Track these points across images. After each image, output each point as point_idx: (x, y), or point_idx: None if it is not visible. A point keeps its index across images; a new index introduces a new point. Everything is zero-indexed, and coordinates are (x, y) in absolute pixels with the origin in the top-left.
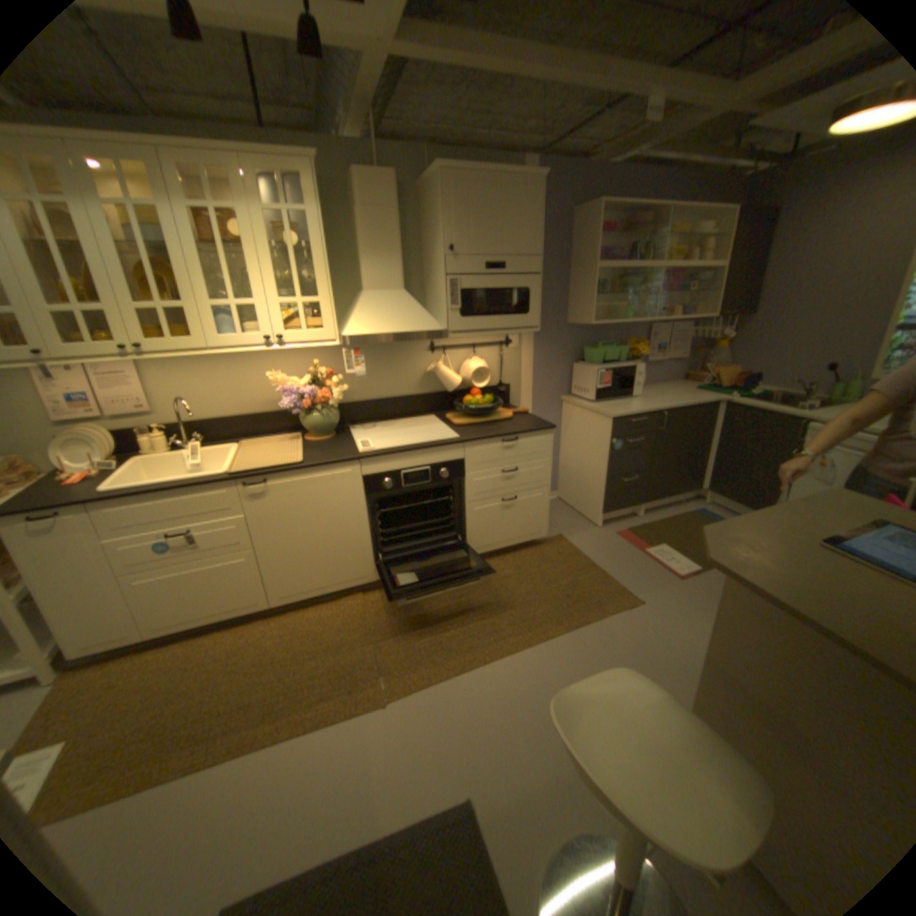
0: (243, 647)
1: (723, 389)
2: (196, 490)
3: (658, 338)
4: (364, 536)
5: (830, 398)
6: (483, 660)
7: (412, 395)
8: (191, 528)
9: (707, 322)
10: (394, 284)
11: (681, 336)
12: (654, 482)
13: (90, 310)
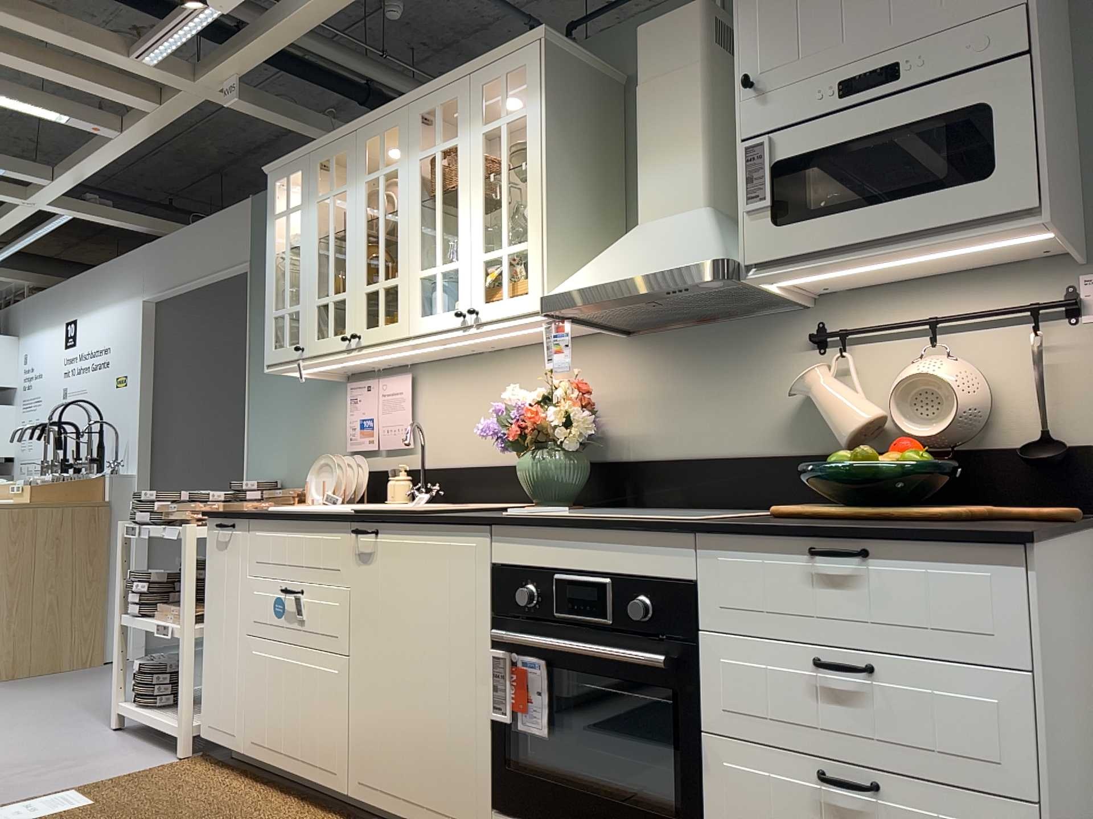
0: None
1: None
2: (316, 528)
3: None
4: (480, 714)
5: None
6: None
7: (766, 453)
8: (303, 588)
9: None
10: (685, 199)
11: None
12: None
13: (336, 299)
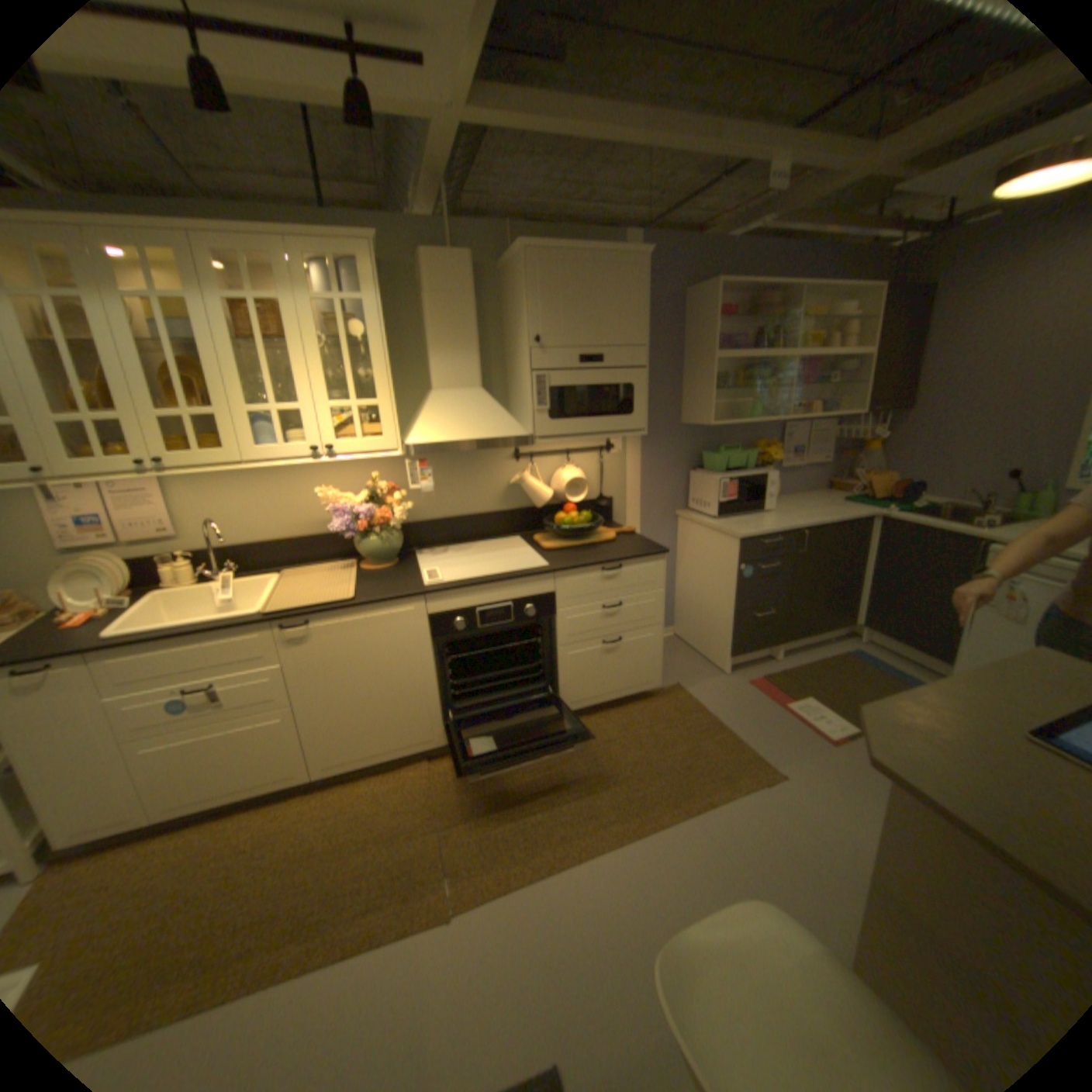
0: (273, 835)
1: (878, 500)
2: (220, 635)
3: (794, 439)
4: (430, 690)
5: (1014, 513)
6: (578, 857)
7: (493, 511)
8: (213, 683)
9: (854, 419)
10: (469, 381)
11: (822, 436)
12: (796, 618)
13: (102, 418)
